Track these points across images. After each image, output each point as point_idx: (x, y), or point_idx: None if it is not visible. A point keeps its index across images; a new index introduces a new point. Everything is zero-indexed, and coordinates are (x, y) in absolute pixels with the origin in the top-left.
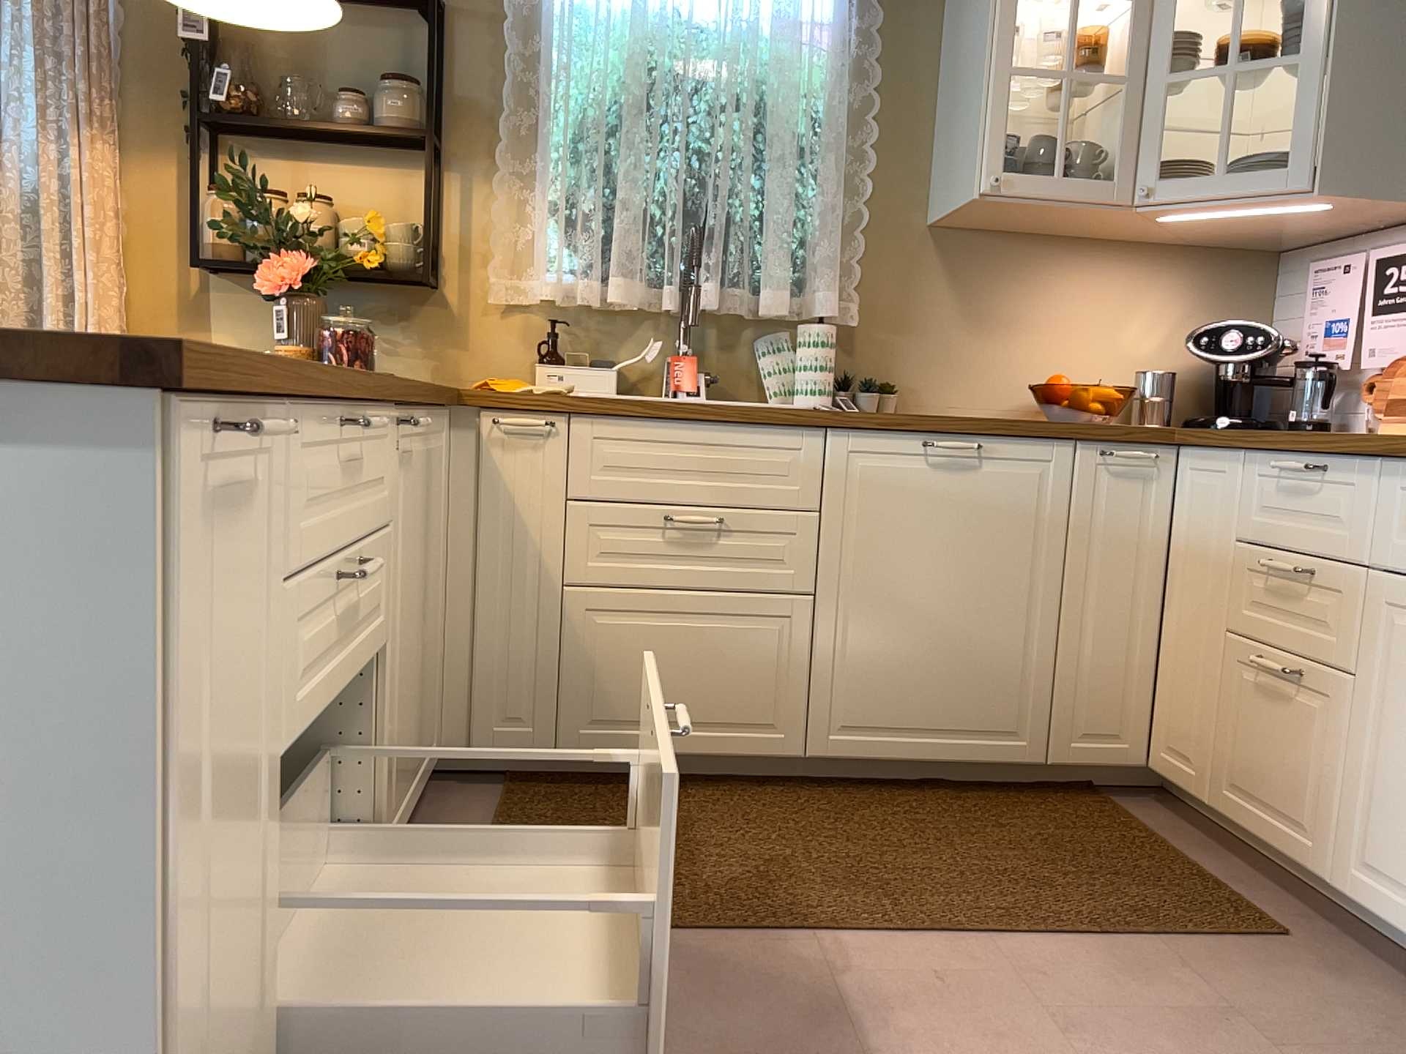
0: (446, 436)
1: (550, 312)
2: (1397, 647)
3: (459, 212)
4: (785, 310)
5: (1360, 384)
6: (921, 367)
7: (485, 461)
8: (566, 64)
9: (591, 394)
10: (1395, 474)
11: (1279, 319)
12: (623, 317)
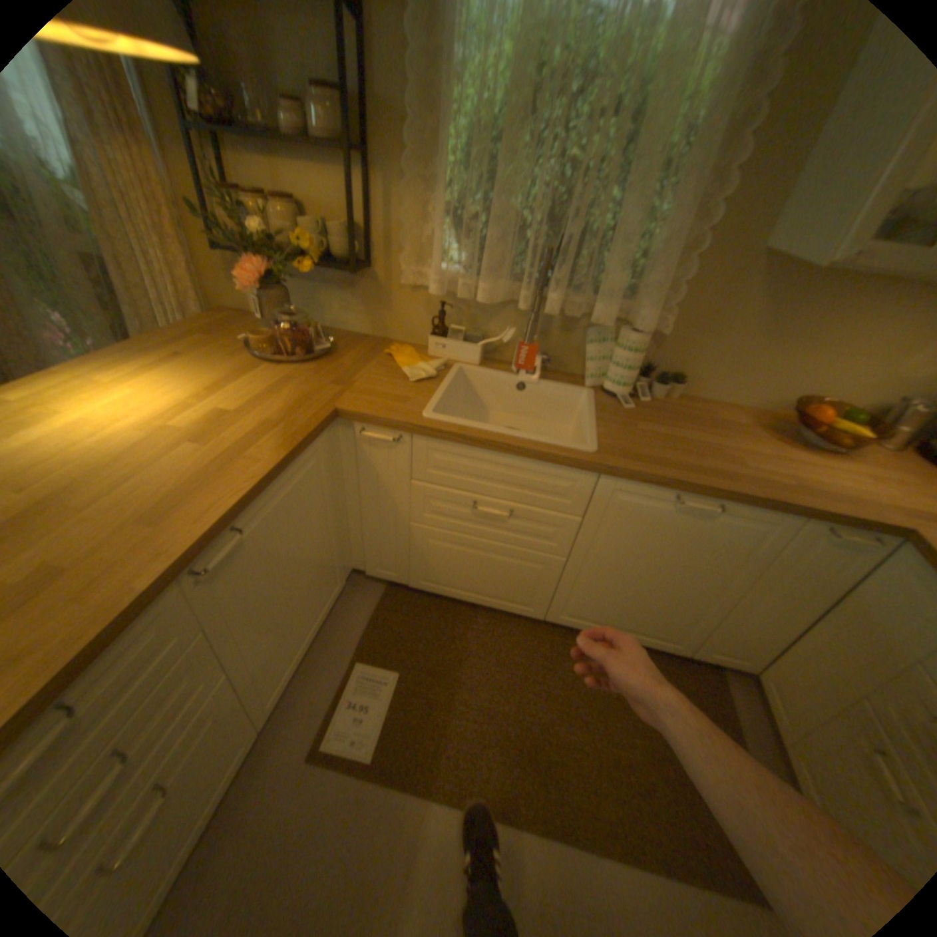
0: (334, 434)
1: (443, 292)
2: None
3: (381, 207)
4: (610, 324)
5: None
6: (711, 364)
7: (360, 450)
8: (456, 67)
9: (463, 361)
10: None
11: None
12: (493, 301)
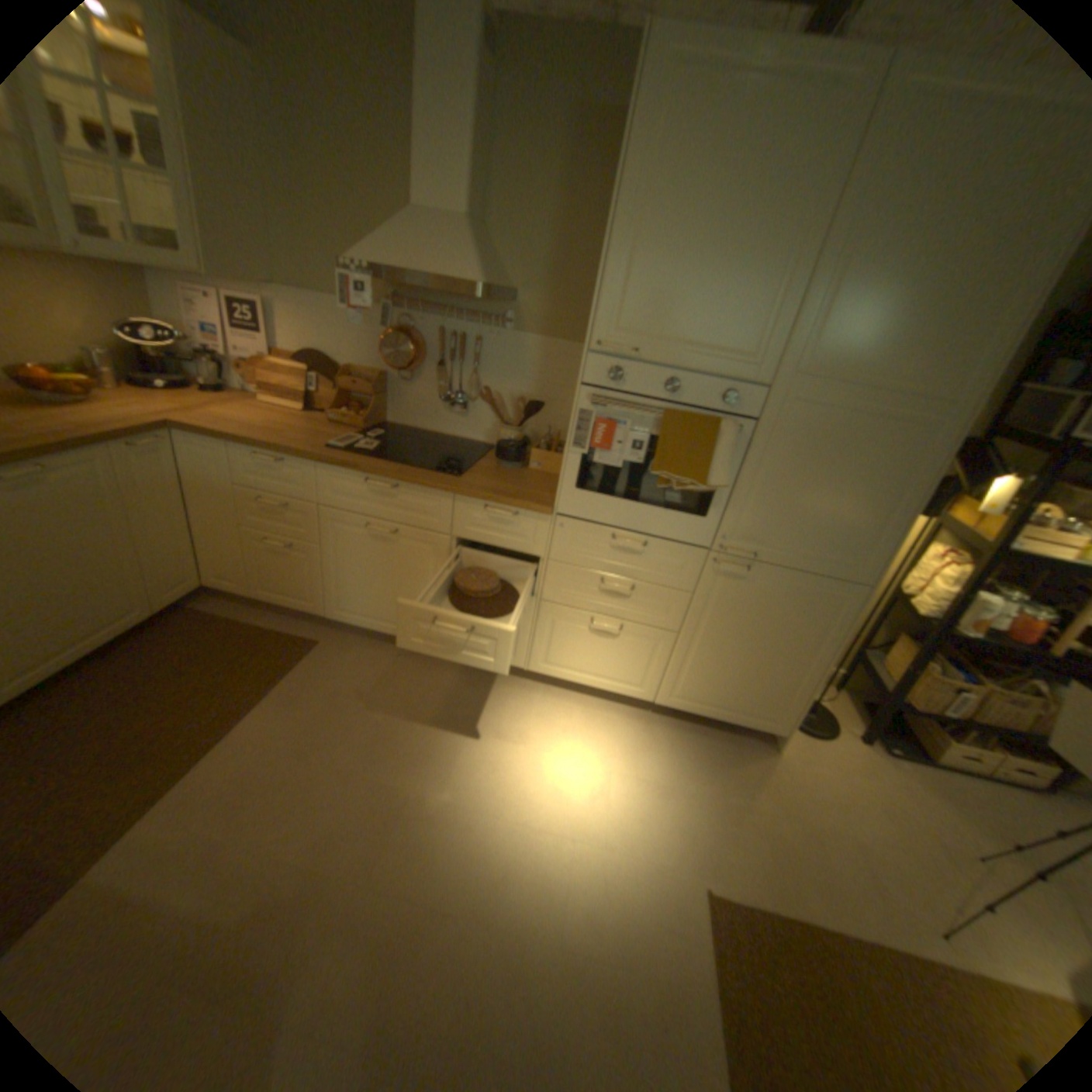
0: None
1: None
2: (336, 535)
3: None
4: None
5: (225, 361)
6: None
7: None
8: None
9: None
10: (321, 469)
11: (153, 306)
12: None
